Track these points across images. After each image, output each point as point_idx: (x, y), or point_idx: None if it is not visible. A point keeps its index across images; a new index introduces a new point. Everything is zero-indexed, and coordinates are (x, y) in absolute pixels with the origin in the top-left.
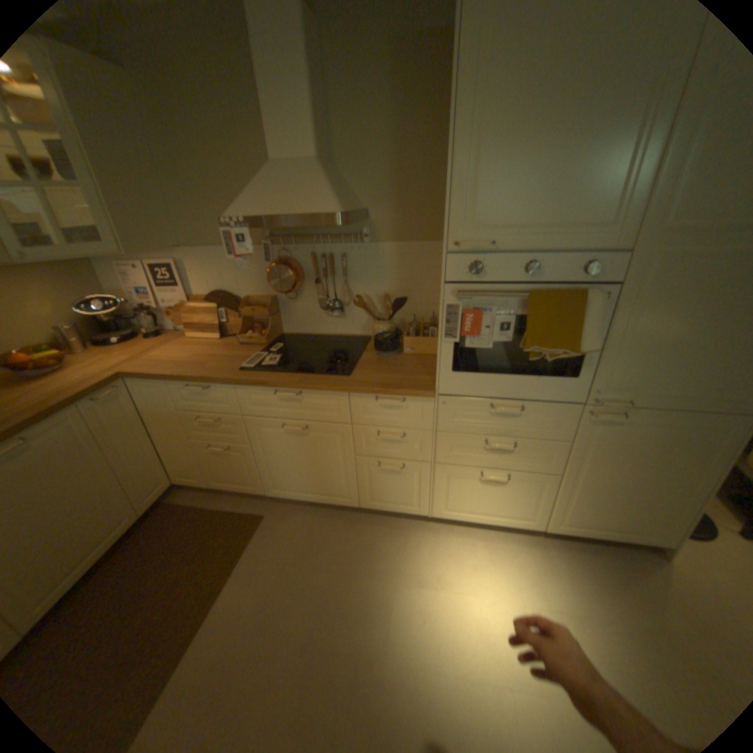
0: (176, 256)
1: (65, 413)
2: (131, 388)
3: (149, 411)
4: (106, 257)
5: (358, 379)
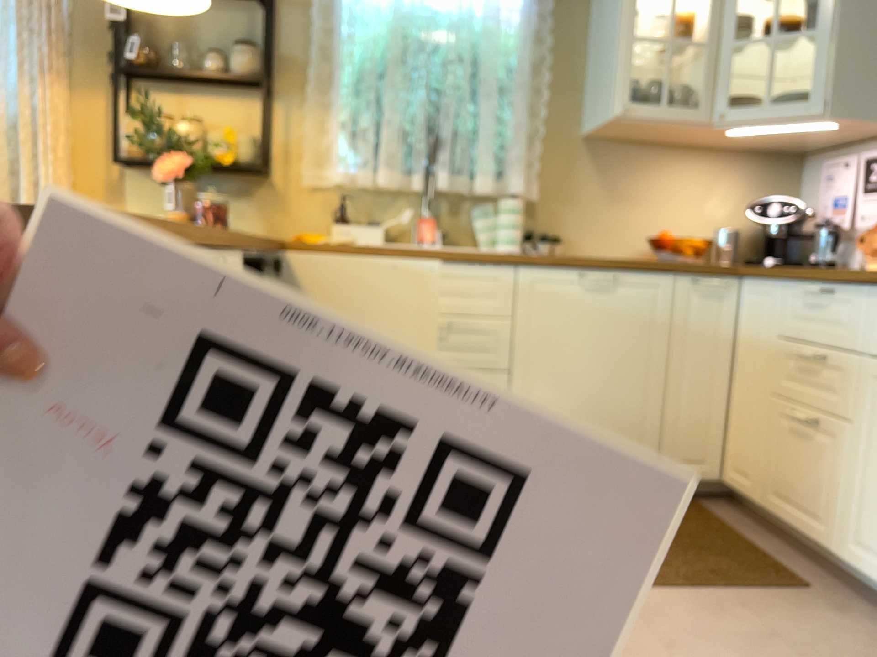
0: None
1: (662, 277)
2: (745, 295)
3: (749, 336)
4: (826, 159)
5: None
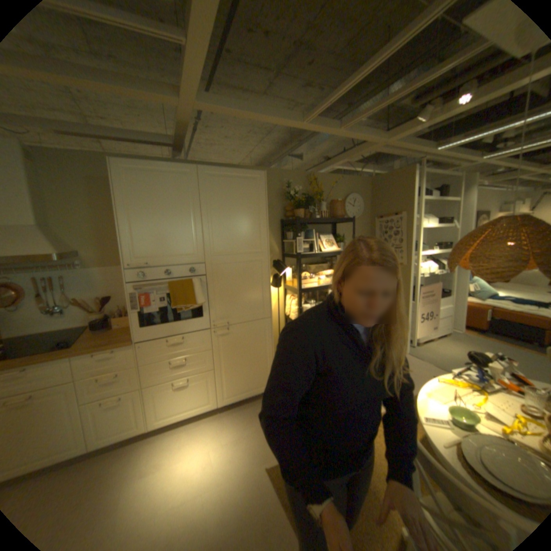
0: None
1: None
2: None
3: None
4: None
5: (76, 349)
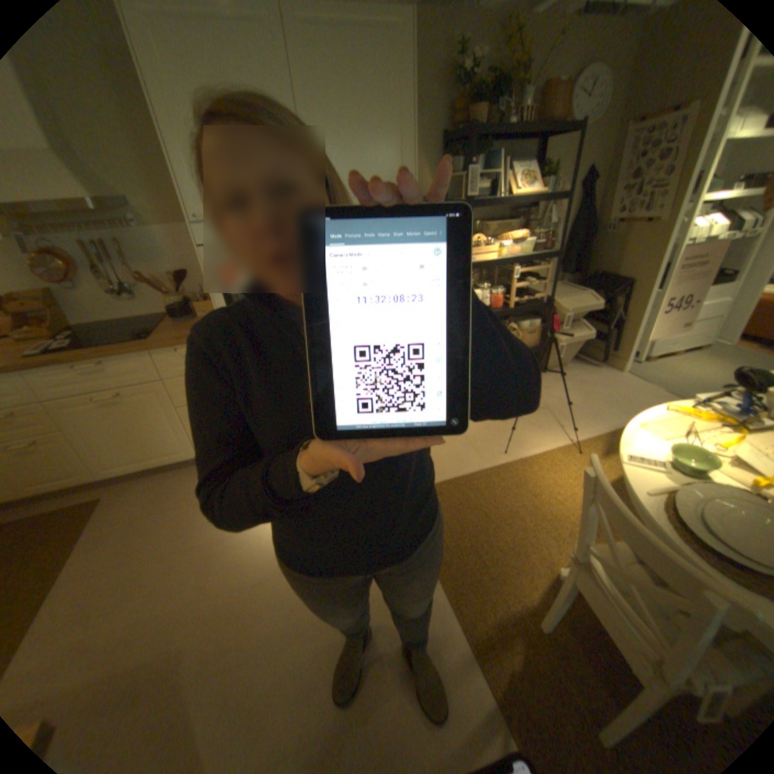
0: None
1: None
2: None
3: None
4: None
5: (153, 340)
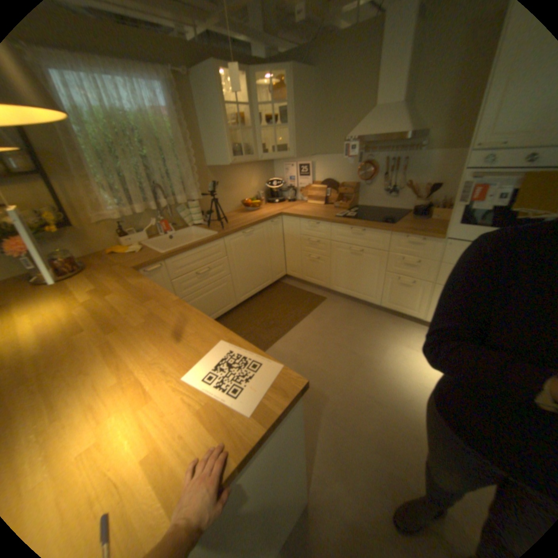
0: (311, 160)
1: (262, 224)
2: (283, 221)
3: (287, 234)
4: (279, 161)
5: (398, 226)
